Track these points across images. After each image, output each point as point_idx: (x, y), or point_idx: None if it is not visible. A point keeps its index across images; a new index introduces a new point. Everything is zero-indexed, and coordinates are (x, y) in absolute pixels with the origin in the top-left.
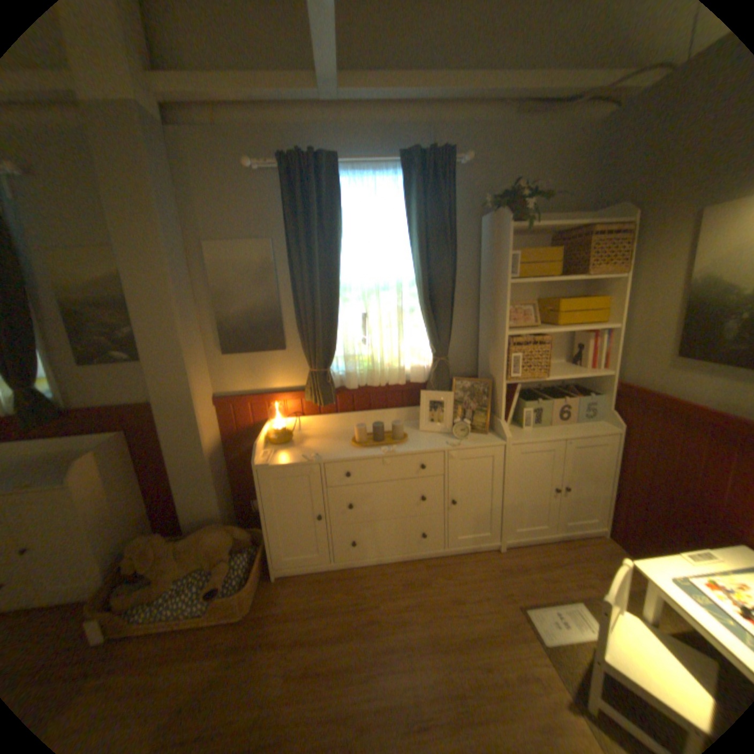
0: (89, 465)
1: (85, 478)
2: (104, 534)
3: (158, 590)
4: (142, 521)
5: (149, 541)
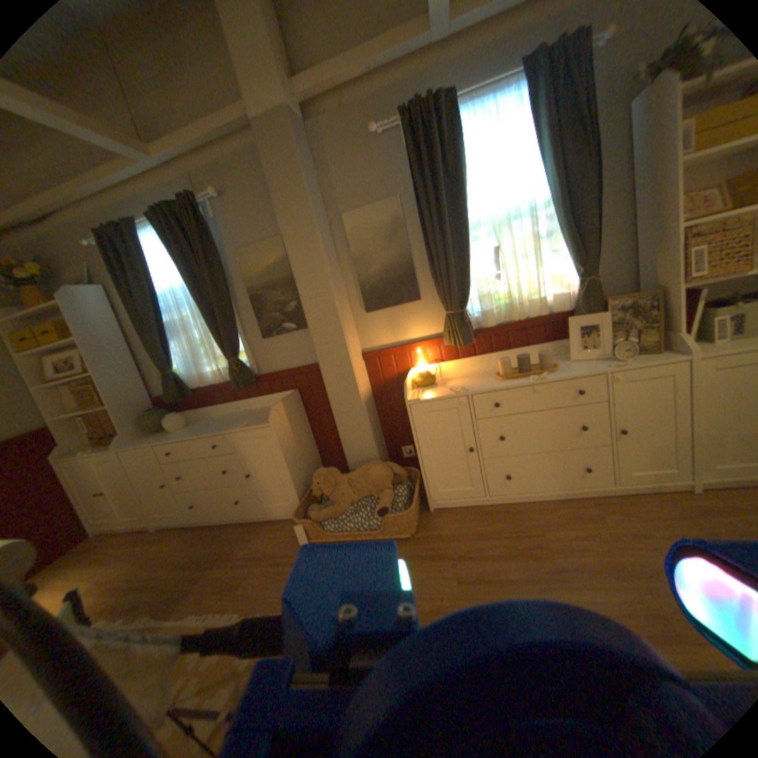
0: (280, 410)
1: (279, 419)
2: (295, 465)
3: (340, 507)
4: (317, 462)
5: (328, 470)
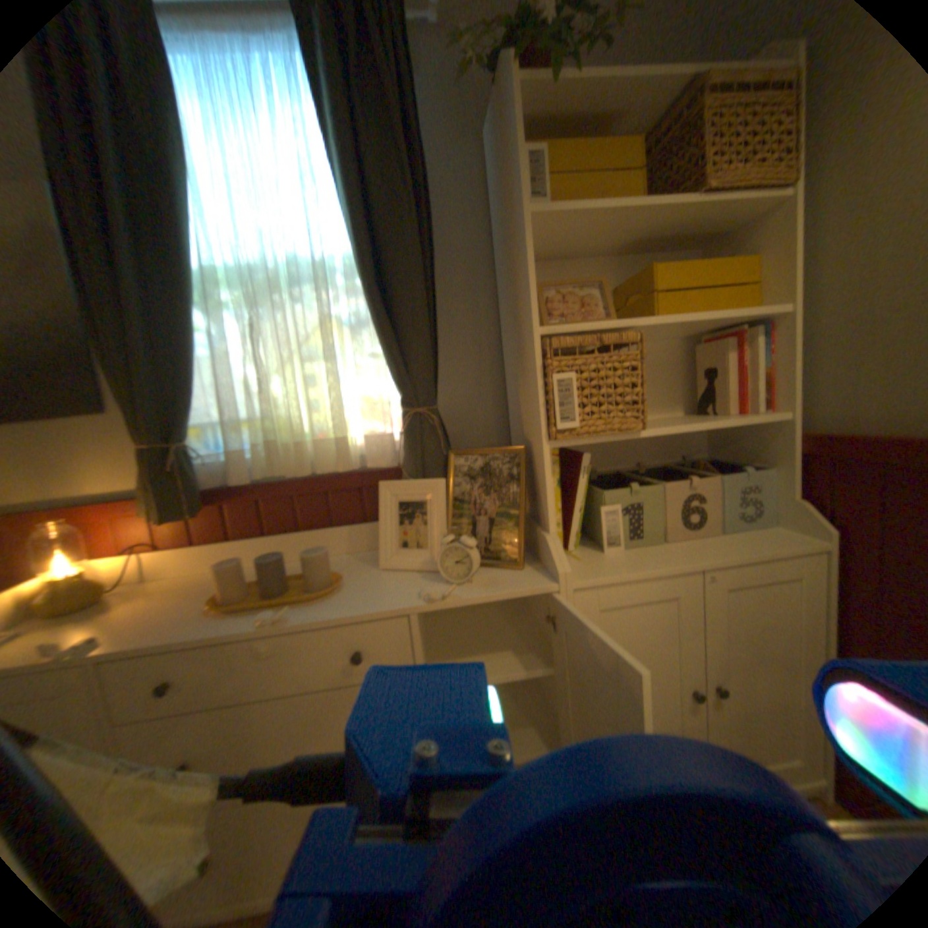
0: None
1: None
2: None
3: None
4: None
5: None
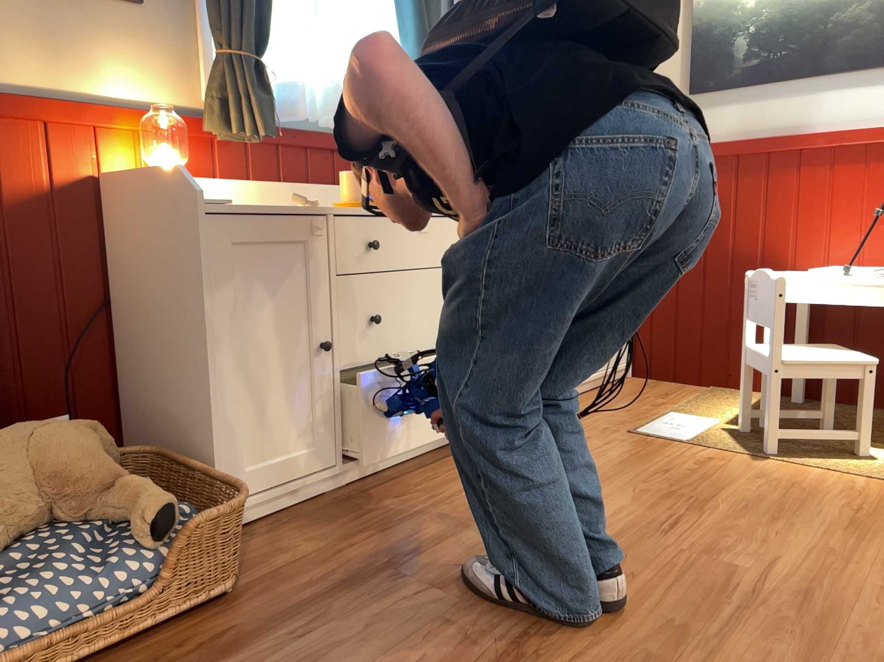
0: None
1: None
2: None
3: None
4: None
5: None
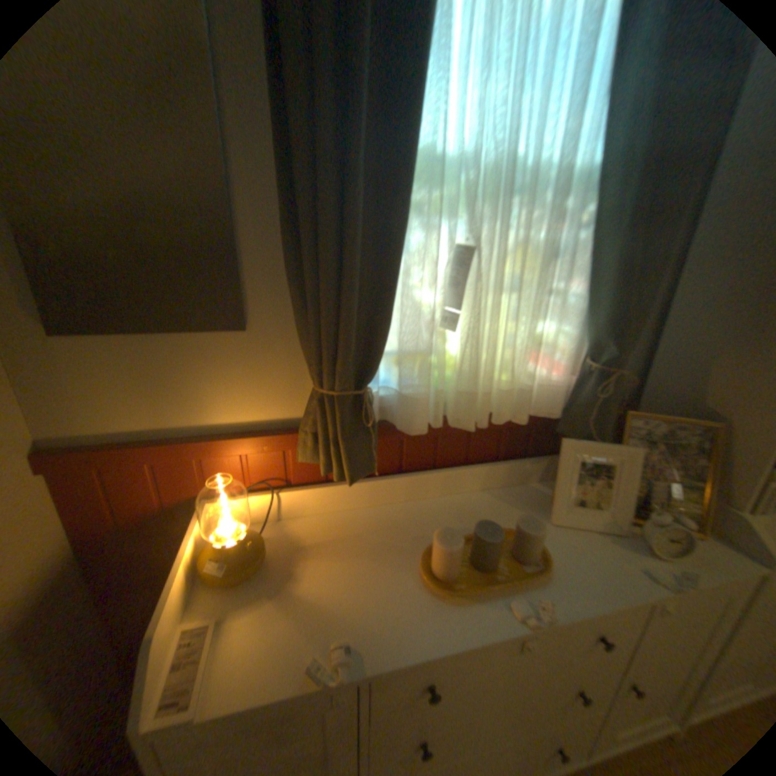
0: None
1: None
2: None
3: None
4: None
5: None
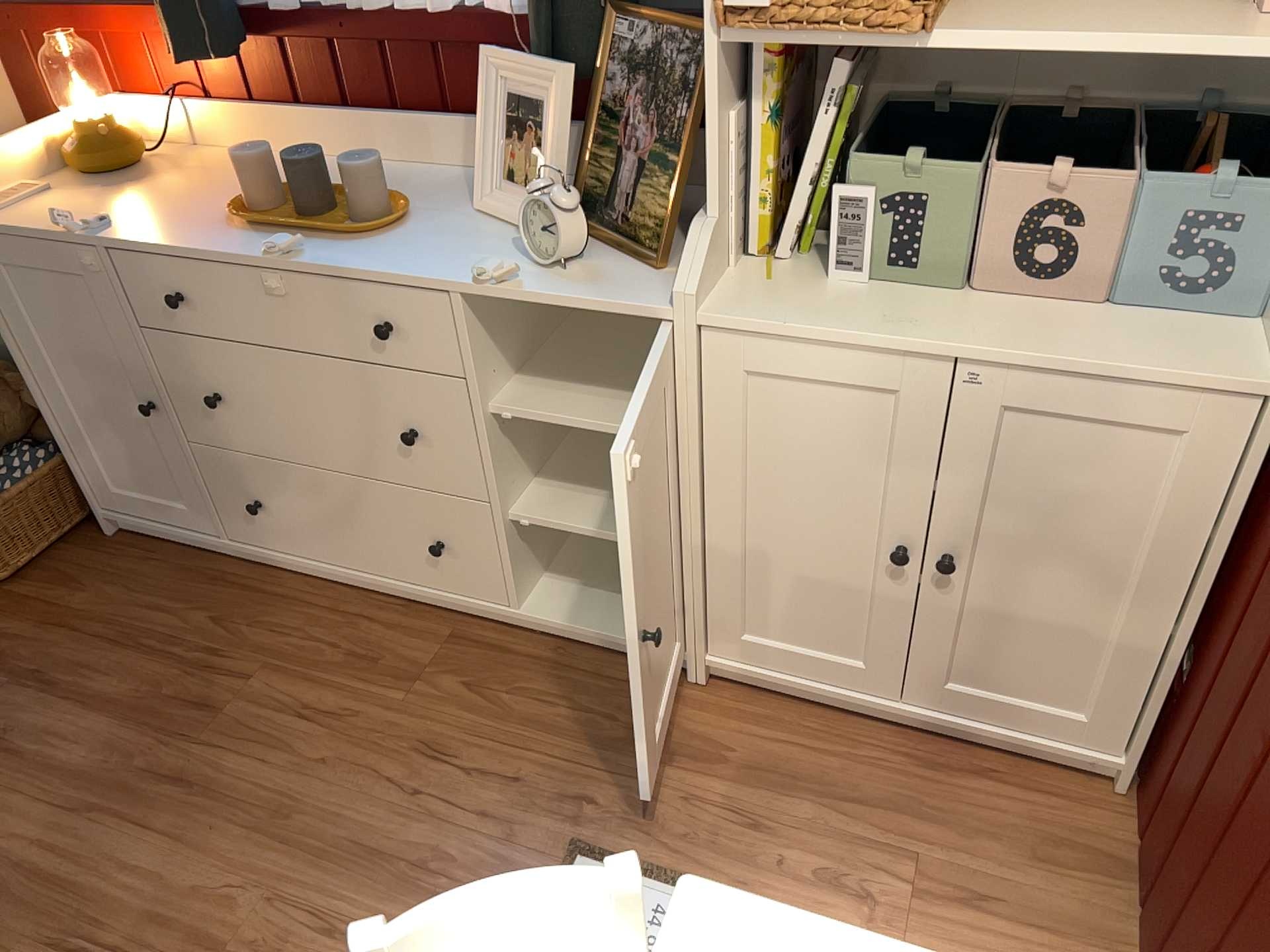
0: None
1: None
2: None
3: None
4: None
5: None
